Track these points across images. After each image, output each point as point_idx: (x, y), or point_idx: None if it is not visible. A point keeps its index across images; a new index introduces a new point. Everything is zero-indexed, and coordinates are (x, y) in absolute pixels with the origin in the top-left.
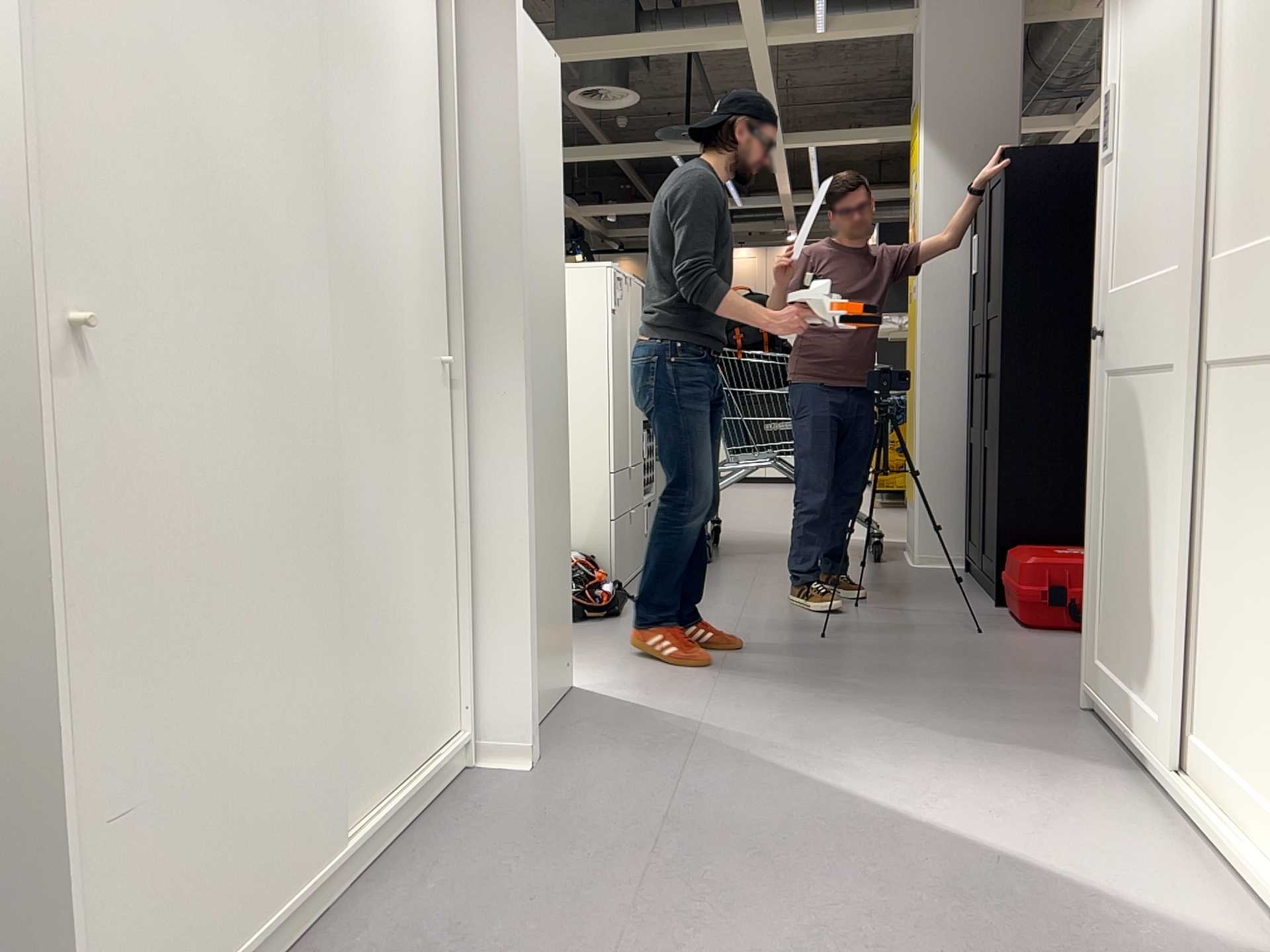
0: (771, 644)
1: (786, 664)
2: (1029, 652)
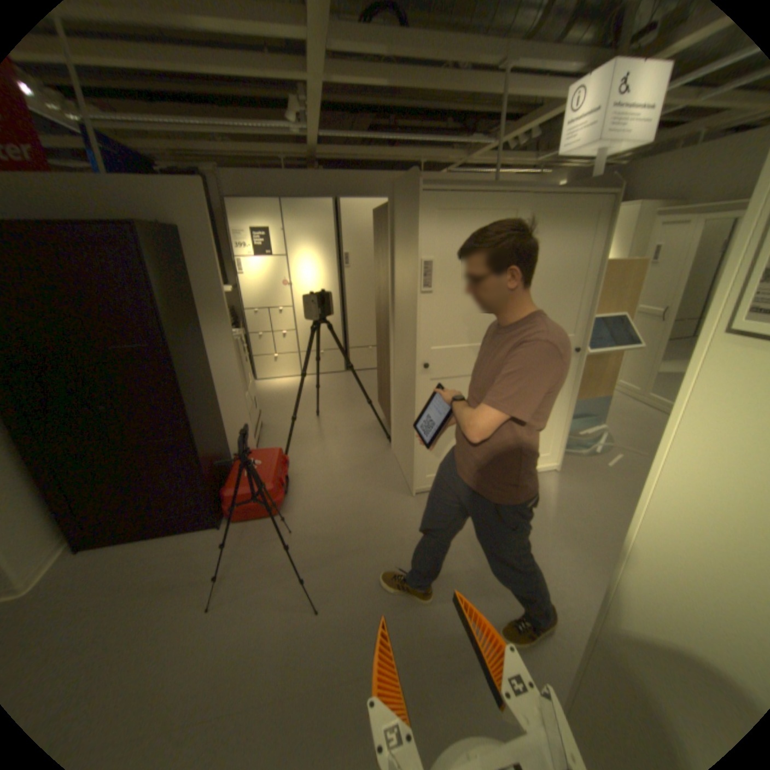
0: (347, 646)
1: (396, 620)
2: (331, 512)
